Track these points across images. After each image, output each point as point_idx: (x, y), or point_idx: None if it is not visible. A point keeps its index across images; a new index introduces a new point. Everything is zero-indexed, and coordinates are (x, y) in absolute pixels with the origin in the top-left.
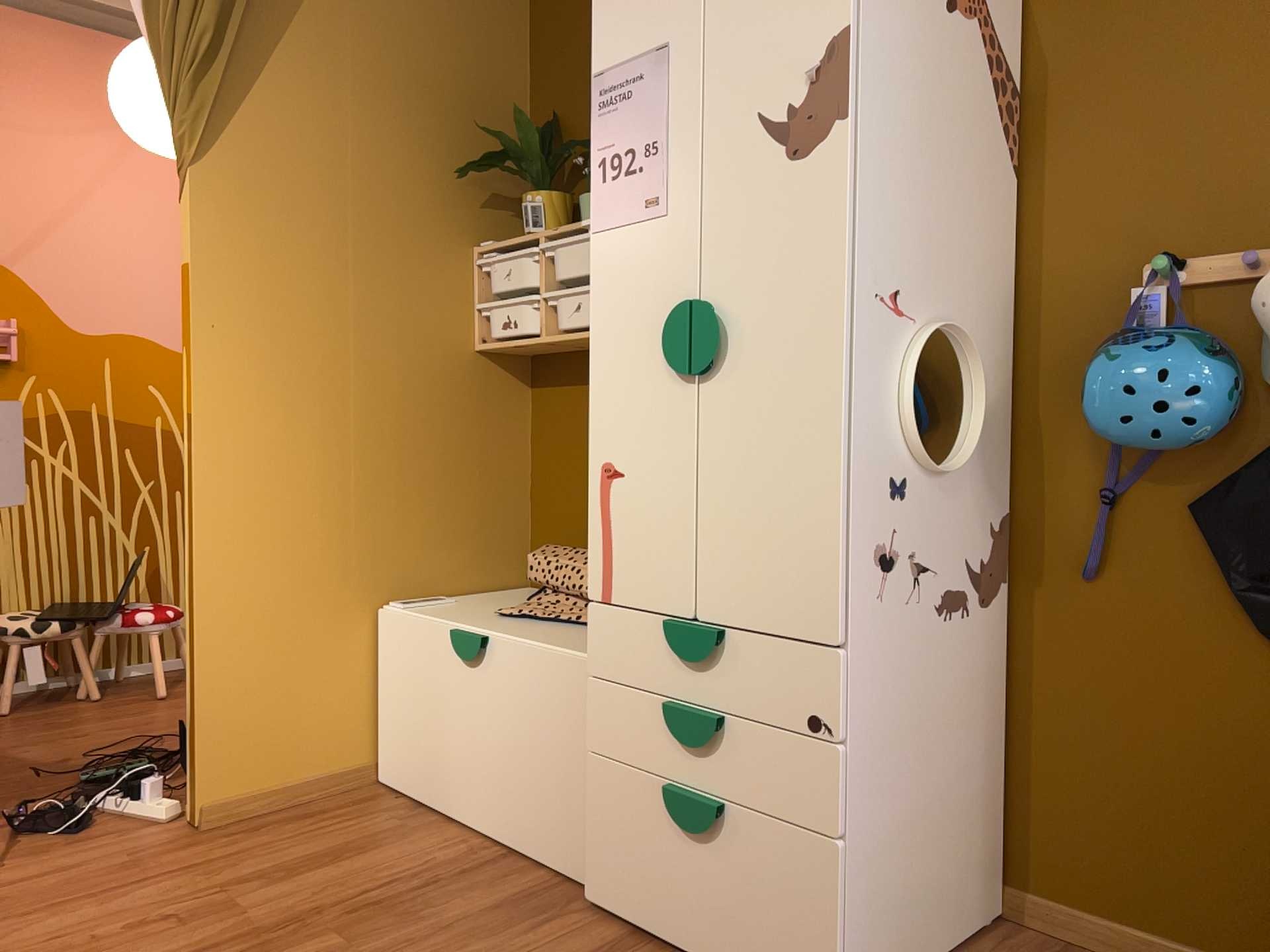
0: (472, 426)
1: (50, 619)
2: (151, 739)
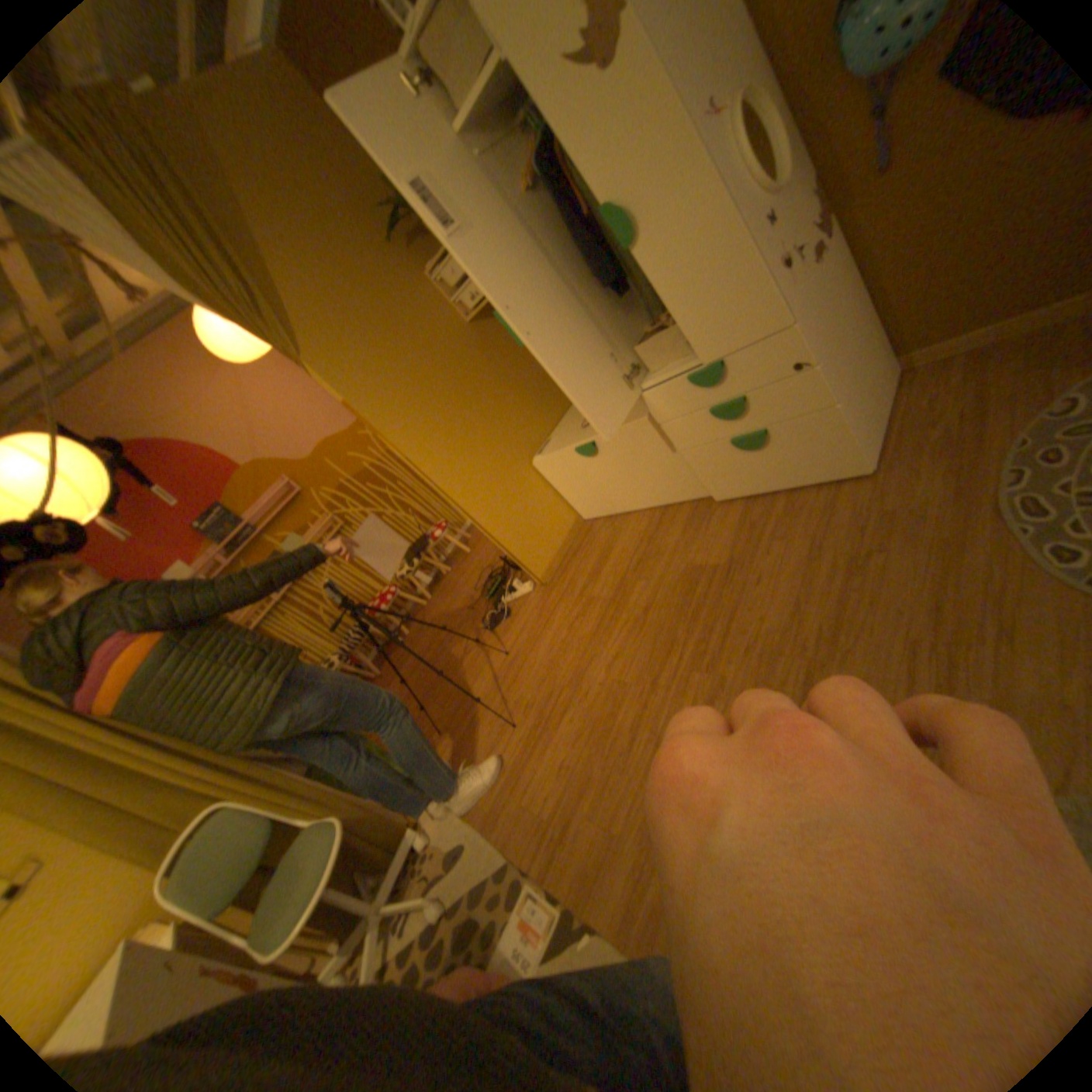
0: (497, 357)
1: (411, 560)
2: (488, 567)
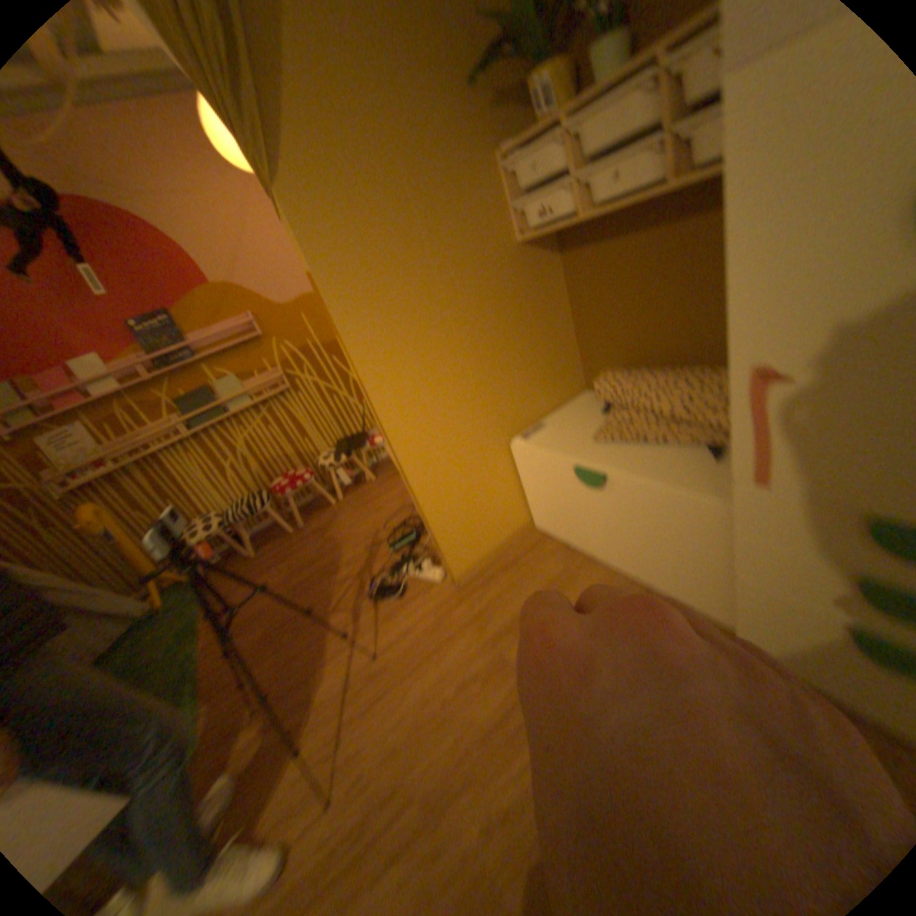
0: (529, 299)
1: (338, 453)
2: (408, 505)
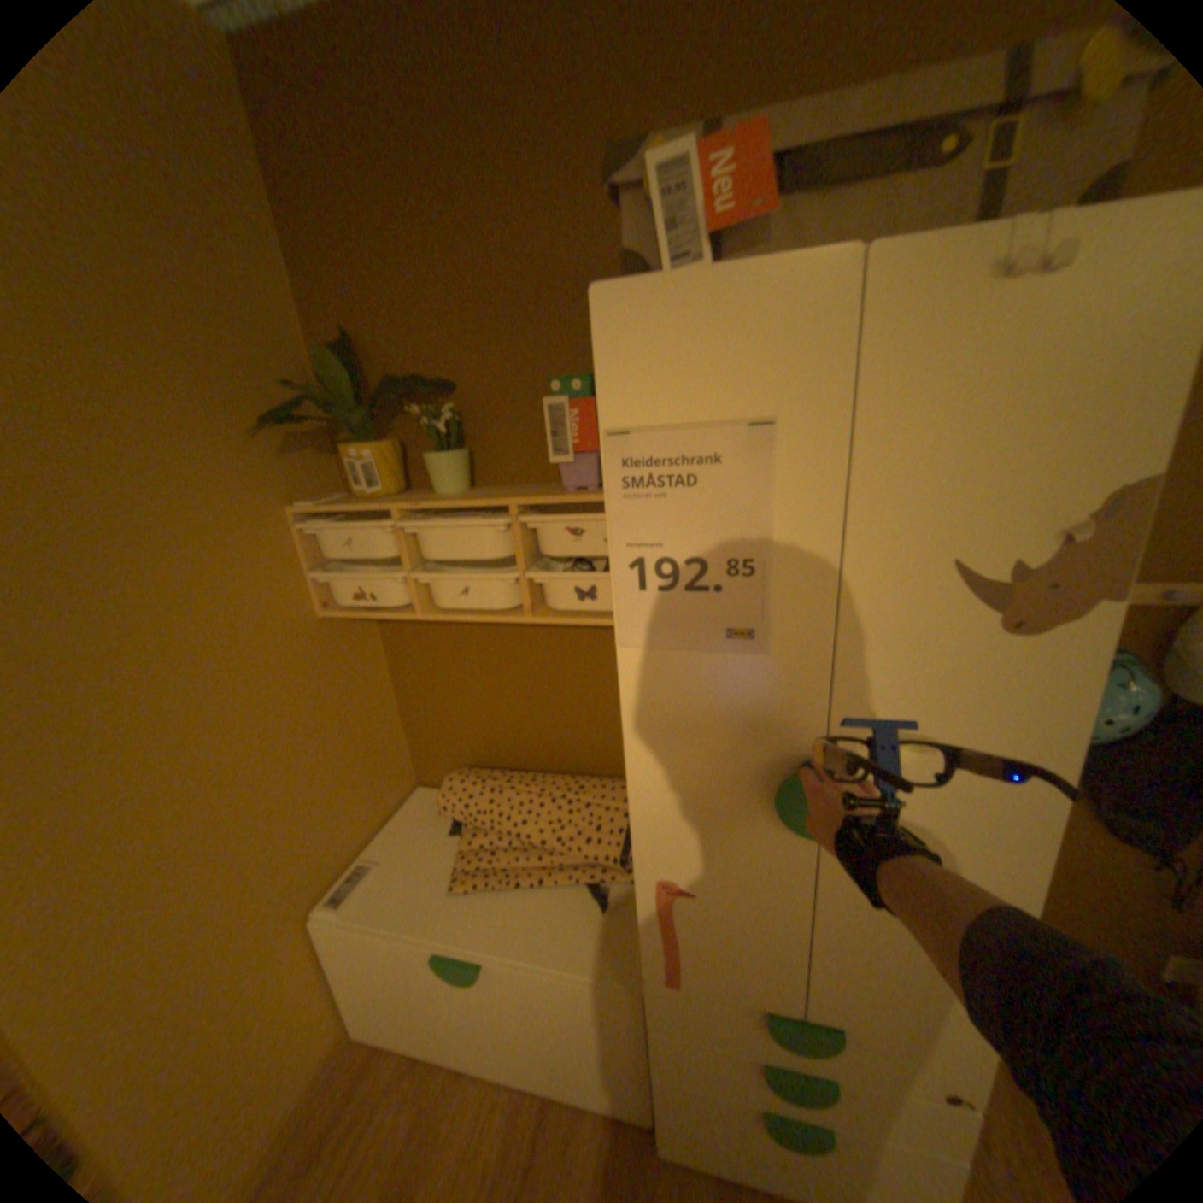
0: (339, 692)
1: None
2: None
